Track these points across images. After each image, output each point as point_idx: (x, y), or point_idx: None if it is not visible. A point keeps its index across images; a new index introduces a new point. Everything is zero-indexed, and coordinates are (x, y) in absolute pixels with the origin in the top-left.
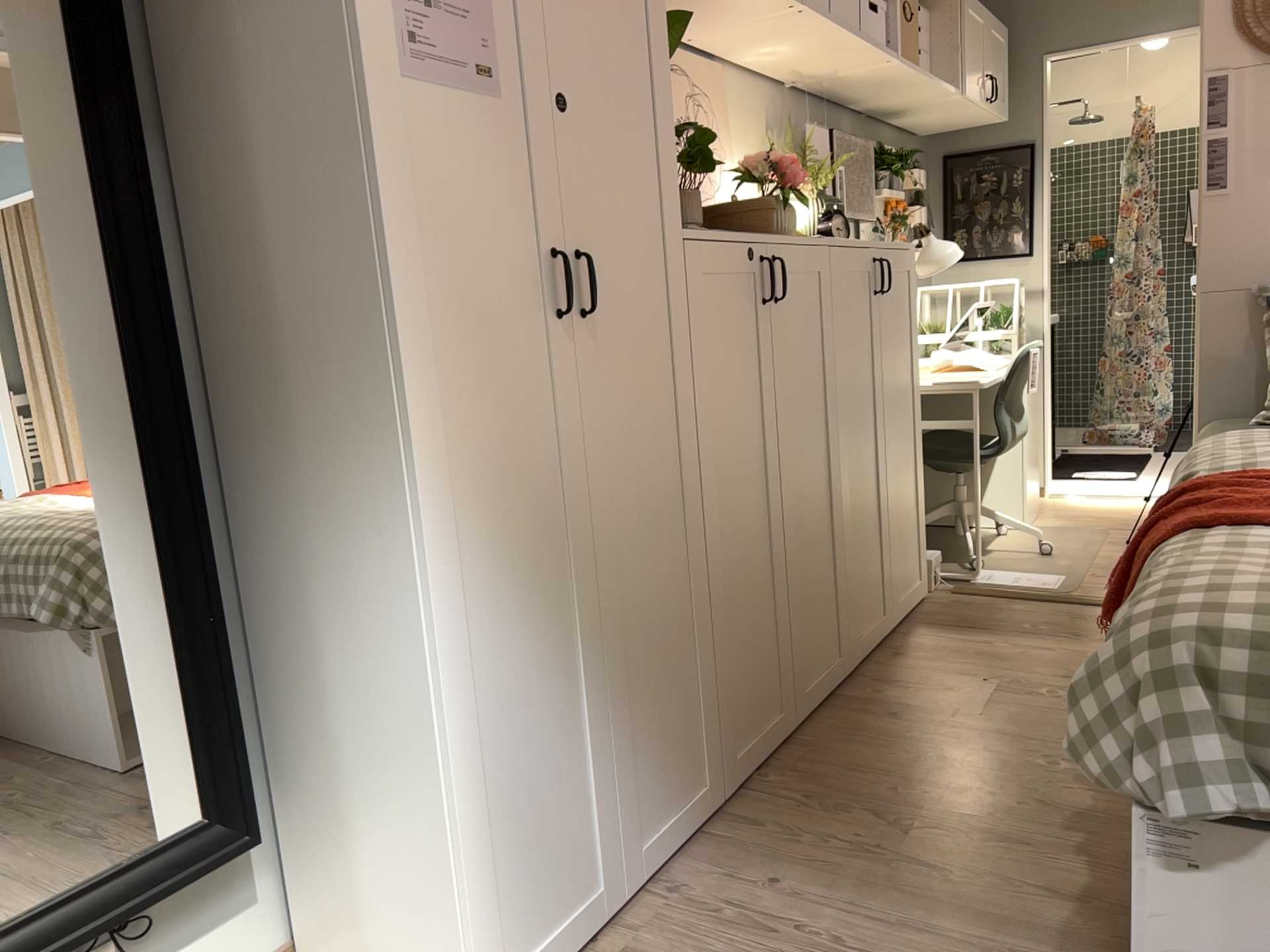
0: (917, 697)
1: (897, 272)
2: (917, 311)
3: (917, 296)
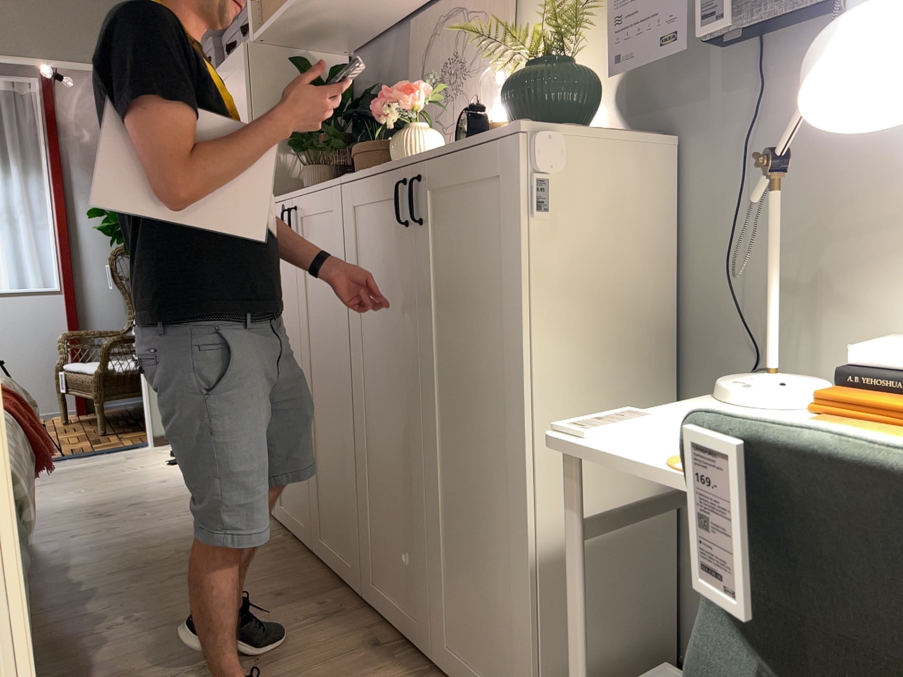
0: (286, 618)
1: (465, 187)
2: (519, 250)
3: (522, 222)
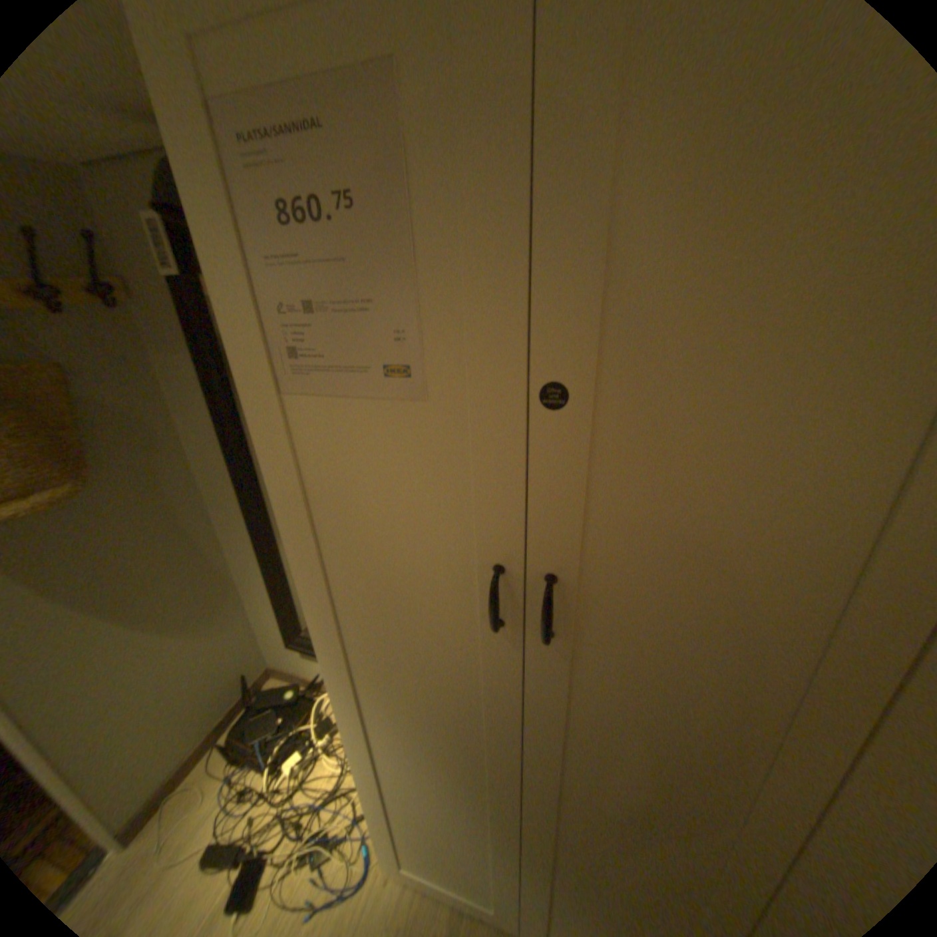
0: None
1: None
2: None
3: None
